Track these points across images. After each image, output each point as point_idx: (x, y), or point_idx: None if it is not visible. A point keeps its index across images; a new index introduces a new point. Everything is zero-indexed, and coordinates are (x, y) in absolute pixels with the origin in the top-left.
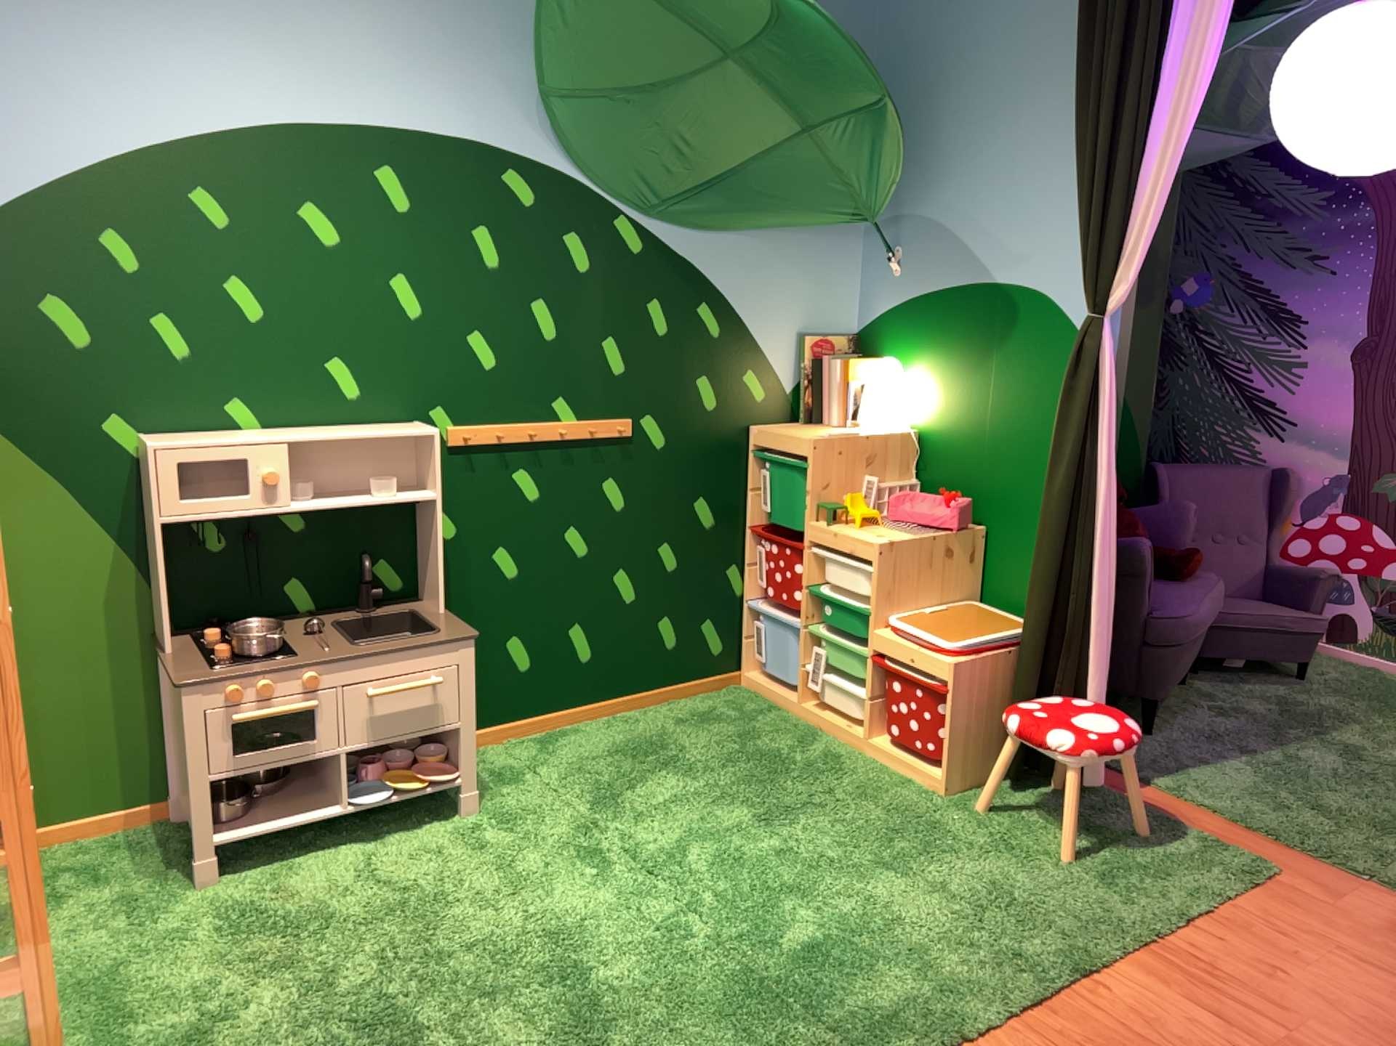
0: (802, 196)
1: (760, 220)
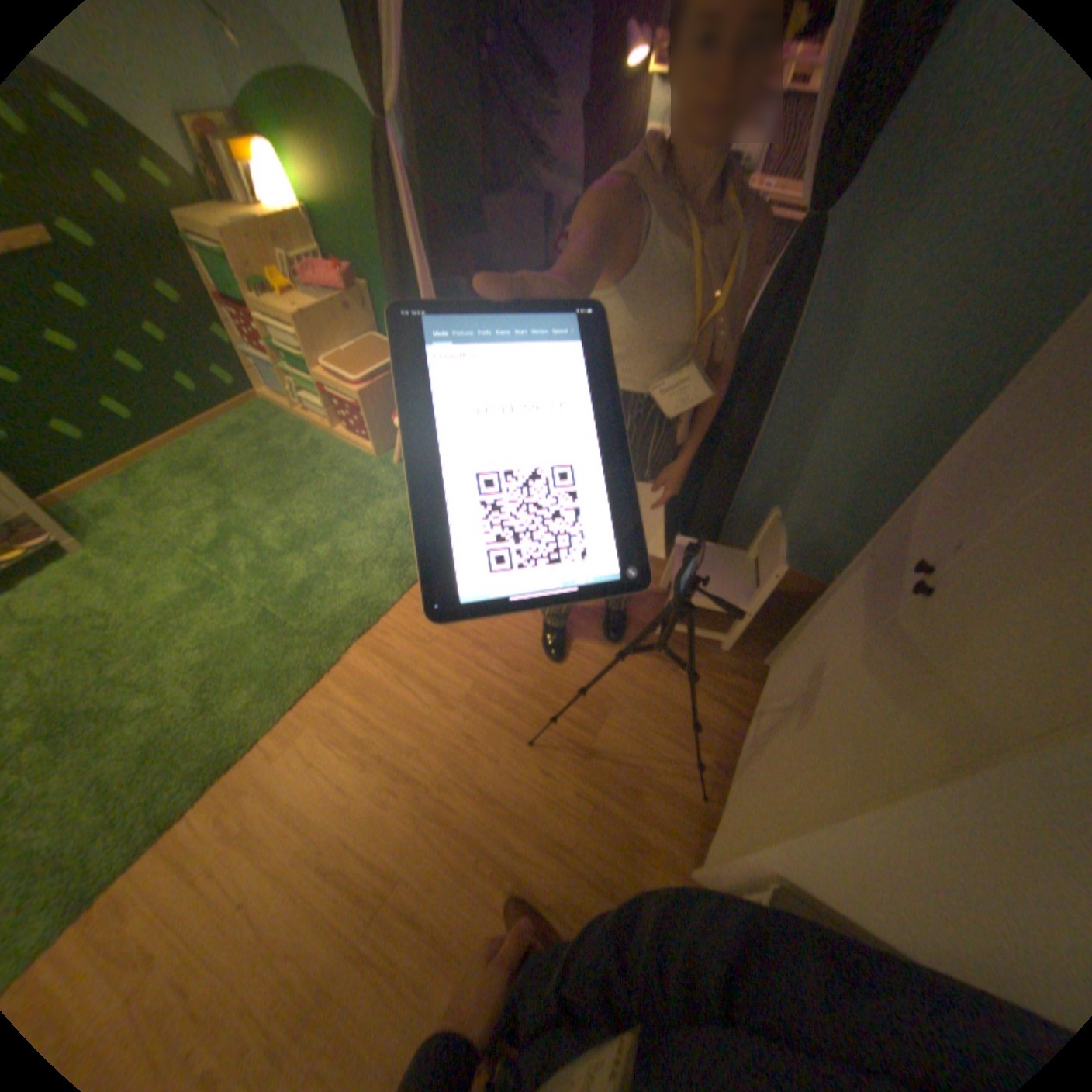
0: None
1: None
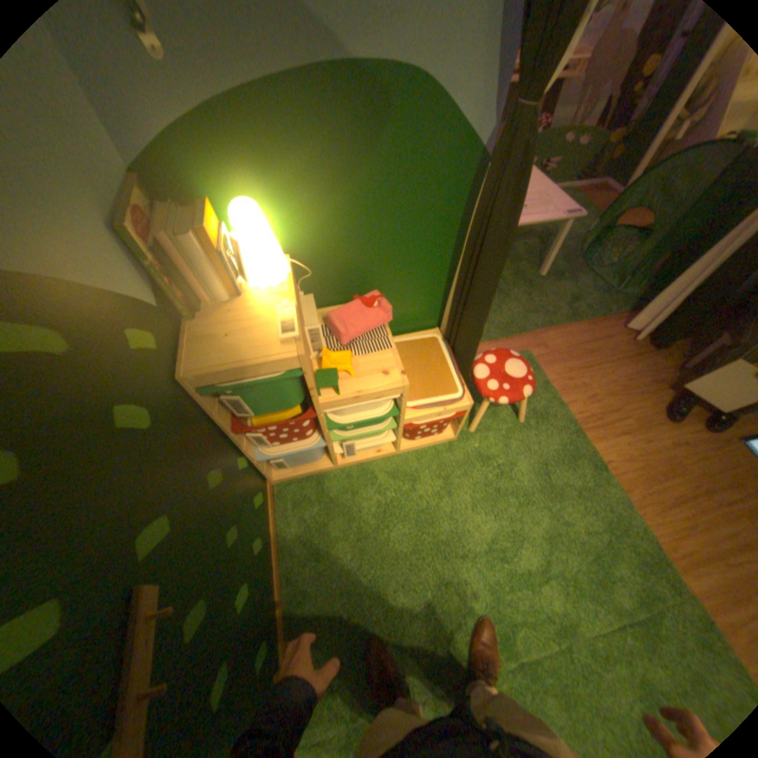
0: None
1: None
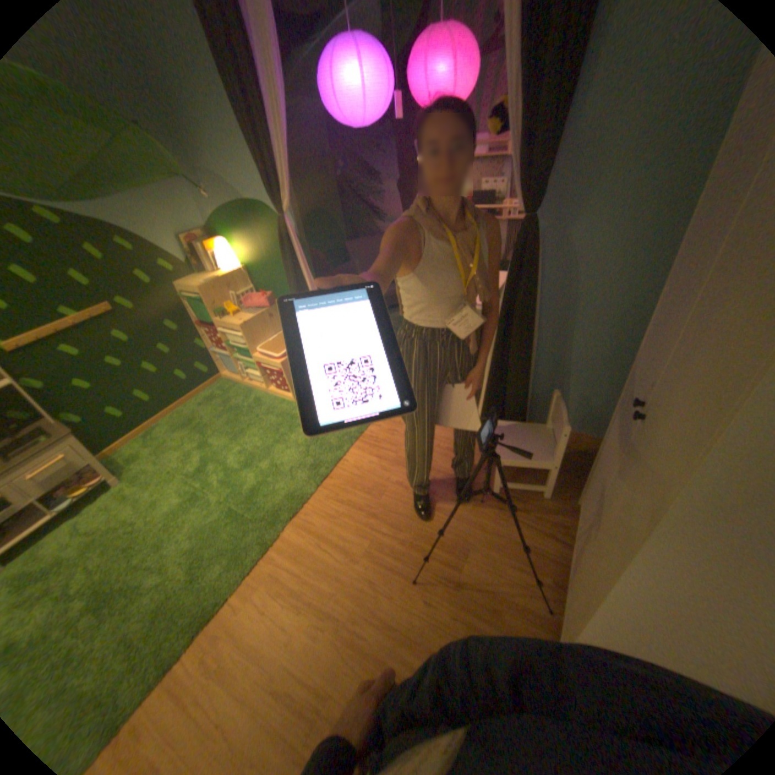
0: (136, 171)
1: (120, 188)
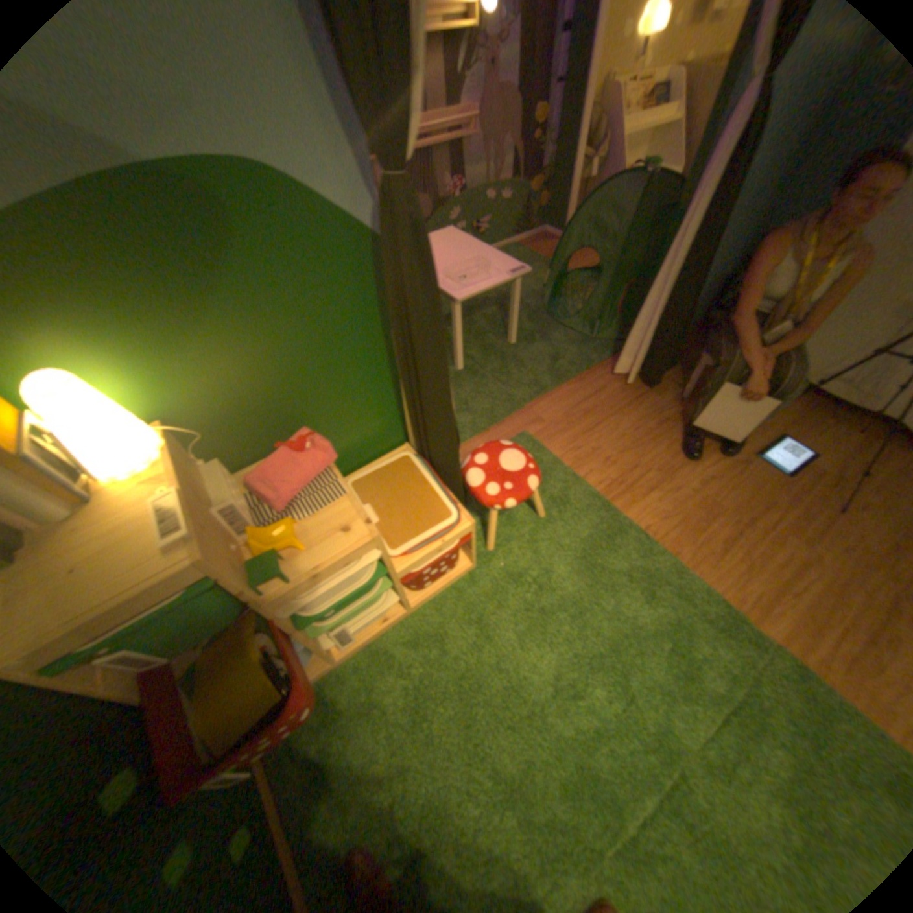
0: None
1: None
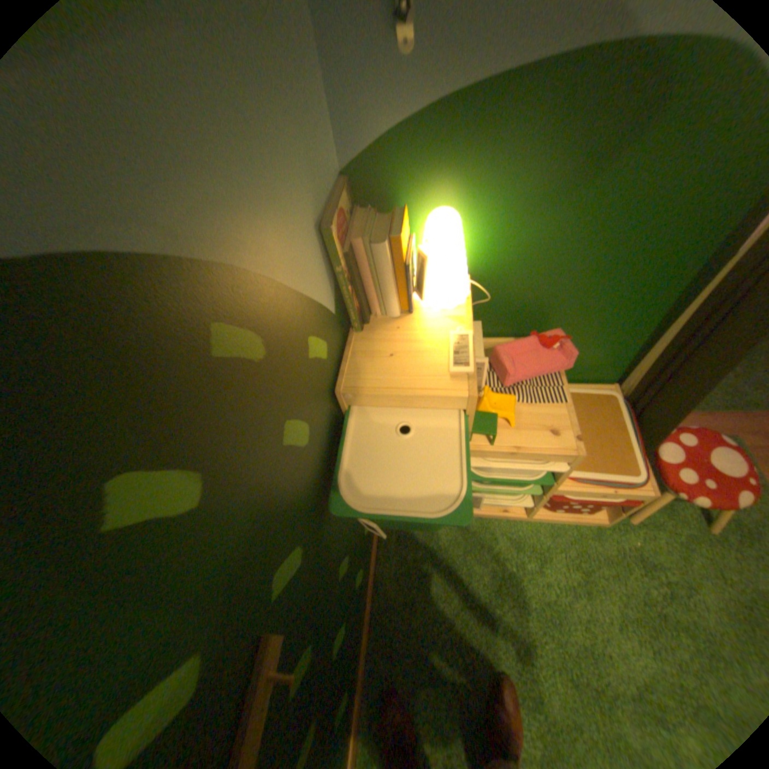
0: None
1: None
